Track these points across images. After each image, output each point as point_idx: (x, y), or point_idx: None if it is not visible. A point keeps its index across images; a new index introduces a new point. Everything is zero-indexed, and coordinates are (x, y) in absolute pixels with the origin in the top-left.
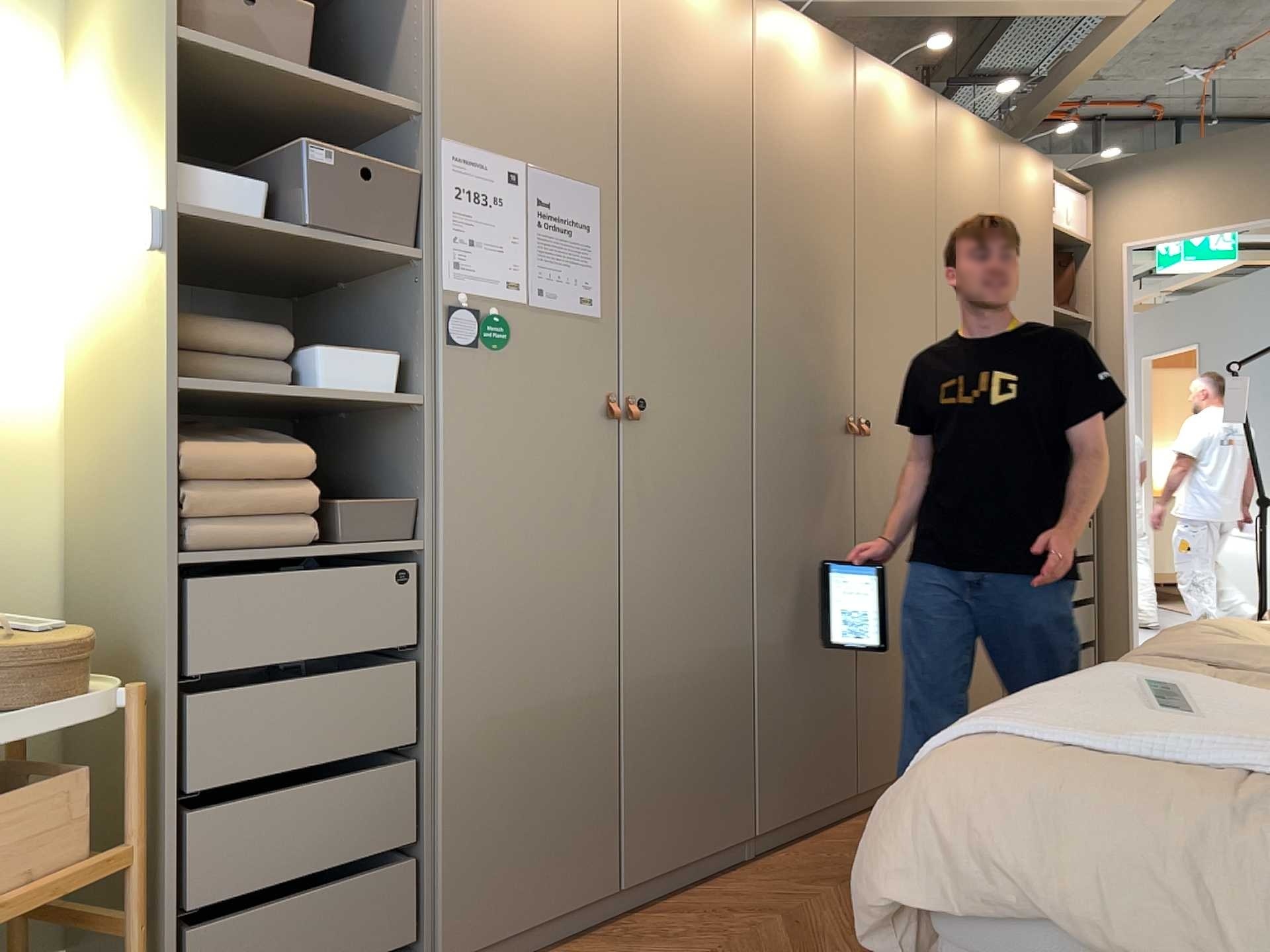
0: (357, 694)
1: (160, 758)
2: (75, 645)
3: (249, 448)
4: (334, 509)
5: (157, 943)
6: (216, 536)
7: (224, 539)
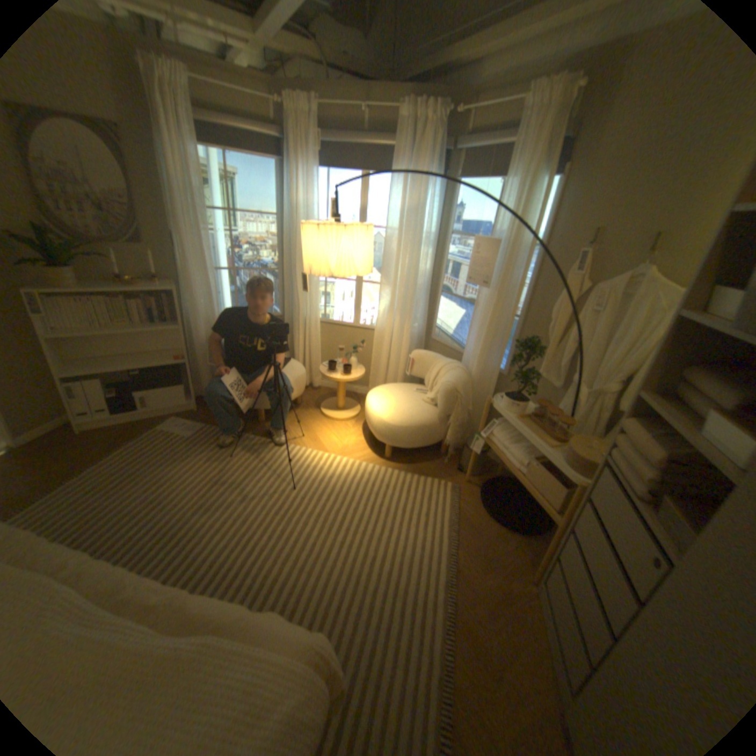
0: (618, 588)
1: (579, 516)
2: (592, 465)
3: (653, 441)
4: (668, 505)
5: (558, 562)
6: (620, 464)
7: (622, 468)
